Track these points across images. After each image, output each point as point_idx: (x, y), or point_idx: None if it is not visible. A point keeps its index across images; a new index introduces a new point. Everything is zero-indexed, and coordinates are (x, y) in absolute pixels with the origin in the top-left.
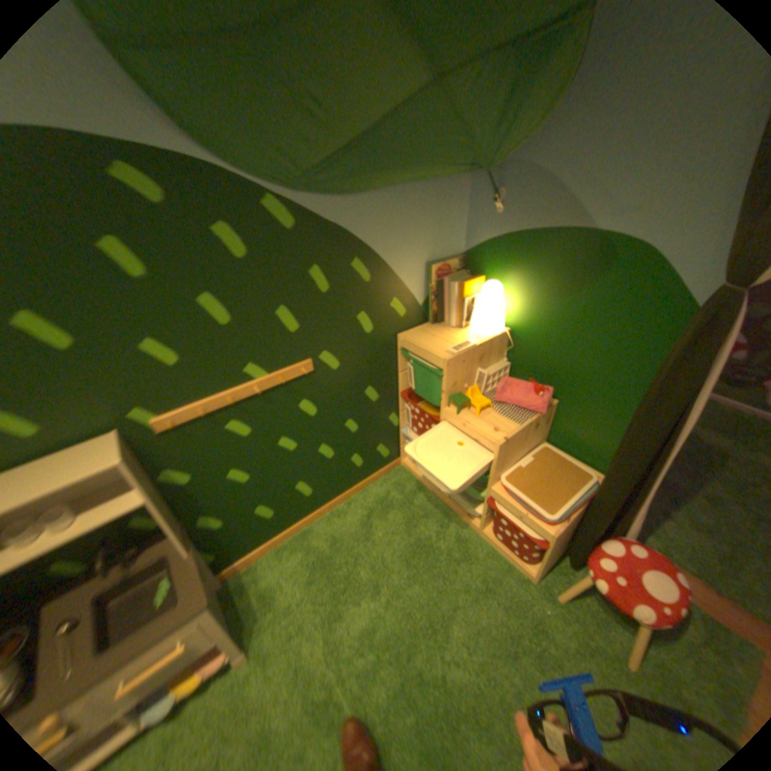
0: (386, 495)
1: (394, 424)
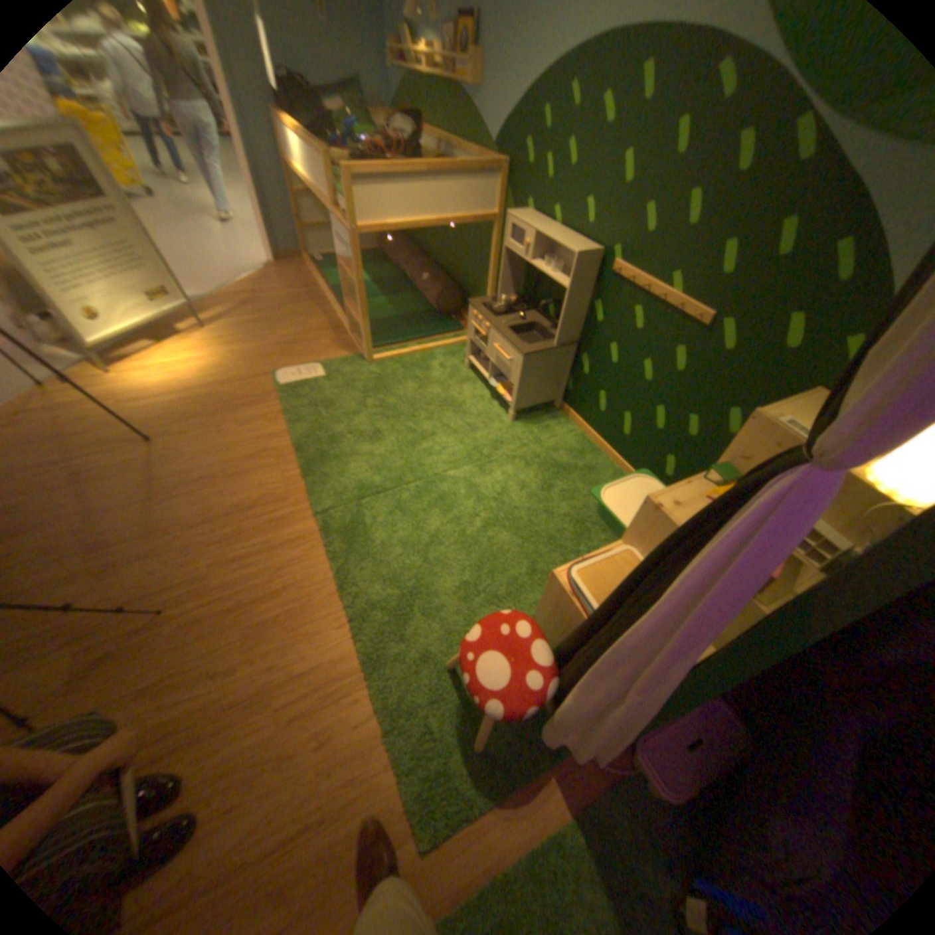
0: None
1: None
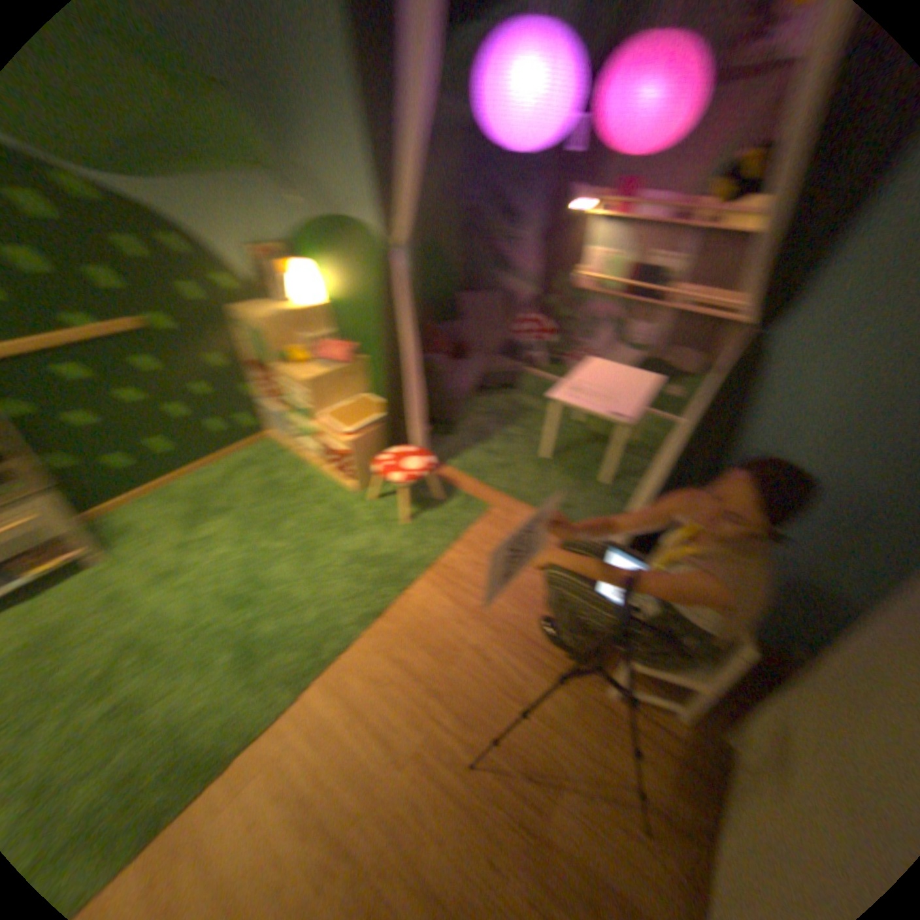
0: (244, 459)
1: (245, 395)
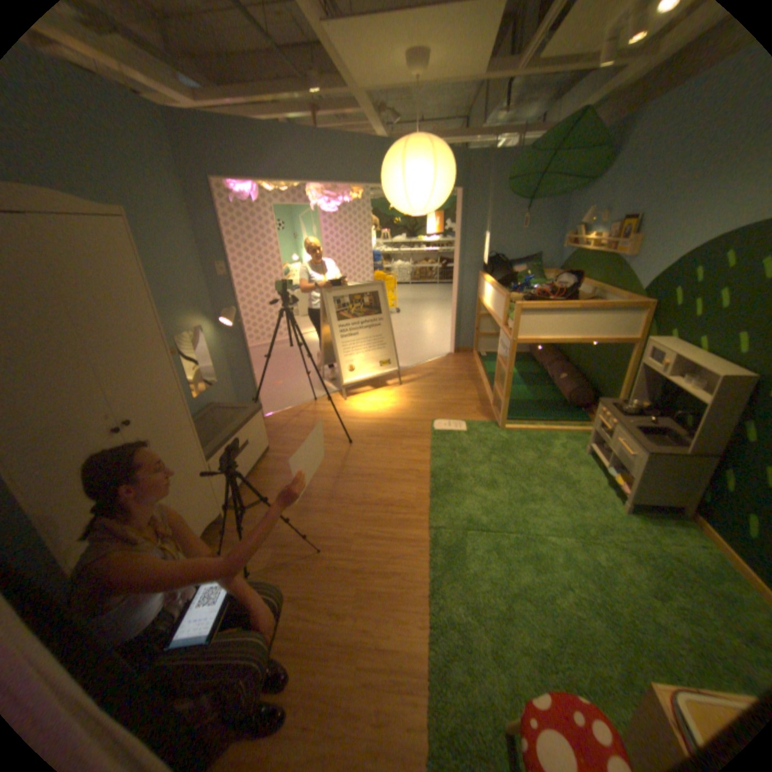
0: None
1: None
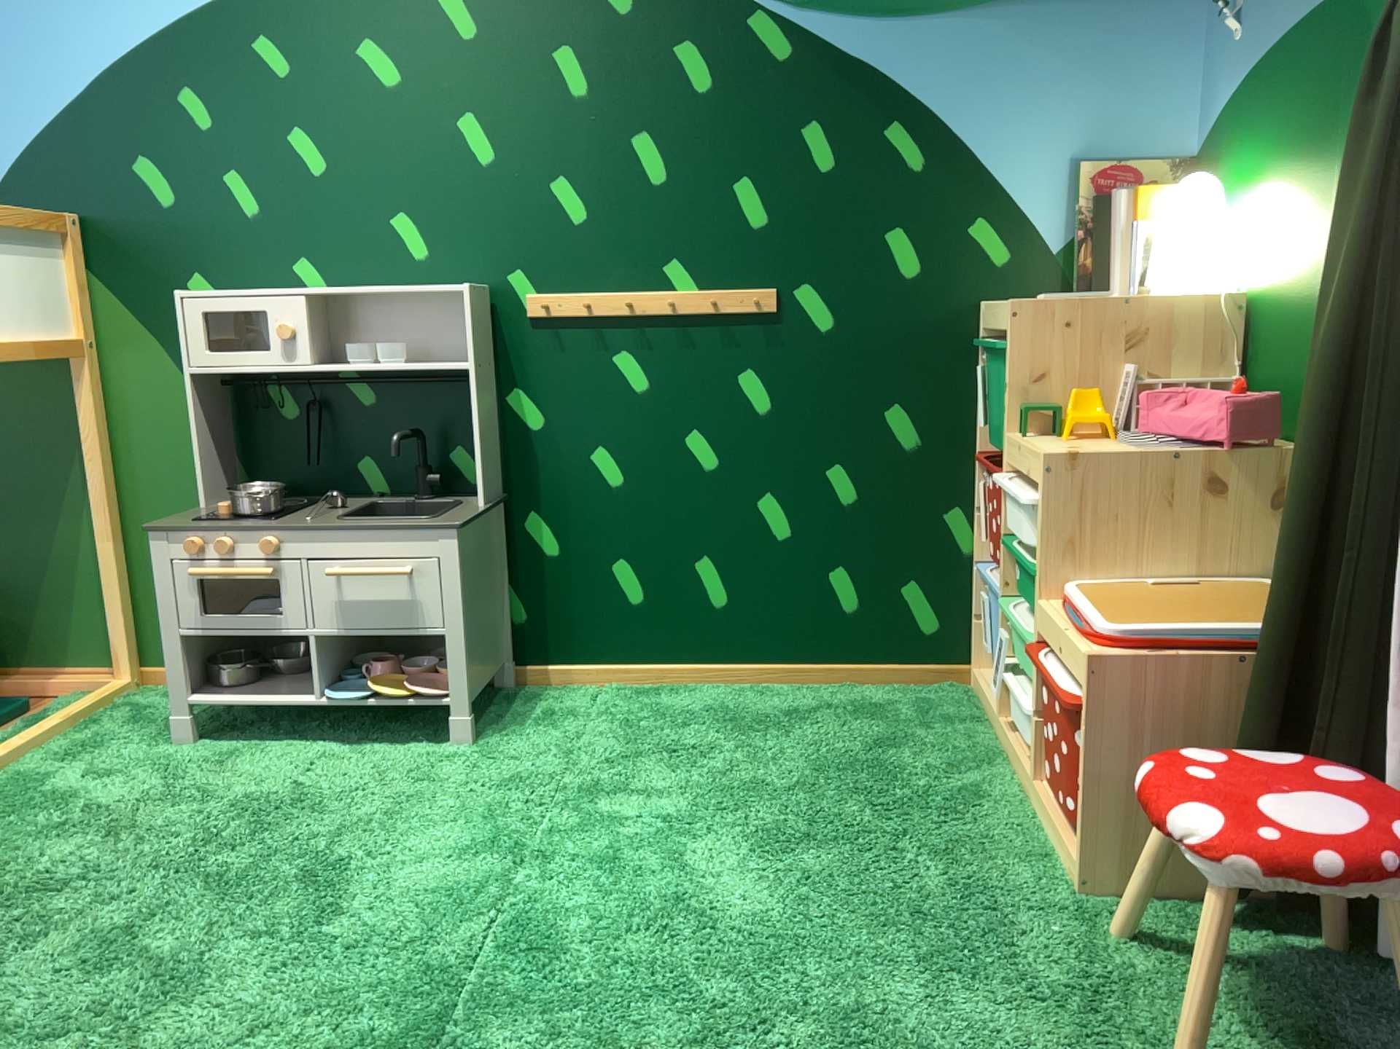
0: (884, 704)
1: (959, 541)
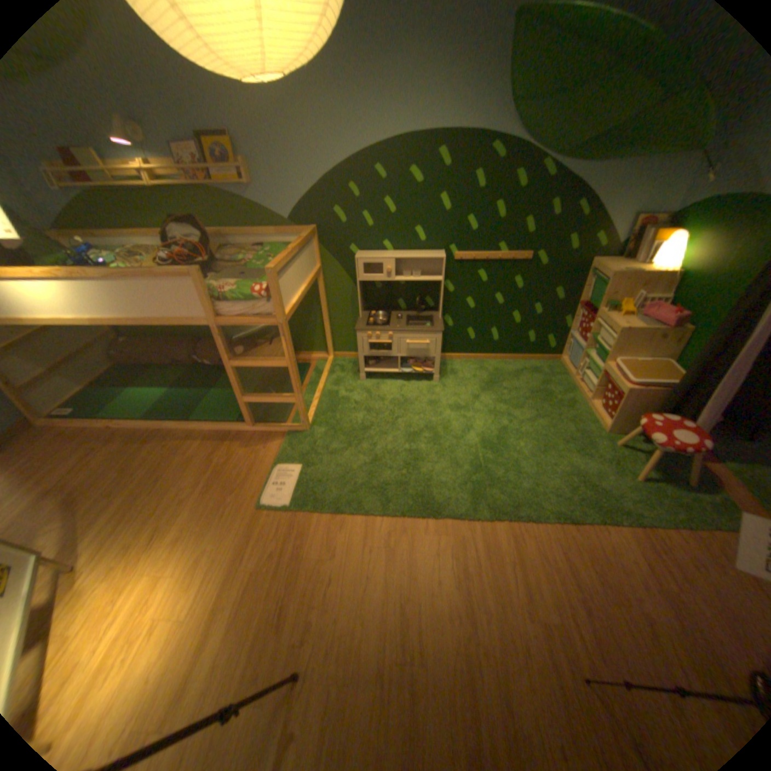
0: (539, 368)
1: (567, 325)
